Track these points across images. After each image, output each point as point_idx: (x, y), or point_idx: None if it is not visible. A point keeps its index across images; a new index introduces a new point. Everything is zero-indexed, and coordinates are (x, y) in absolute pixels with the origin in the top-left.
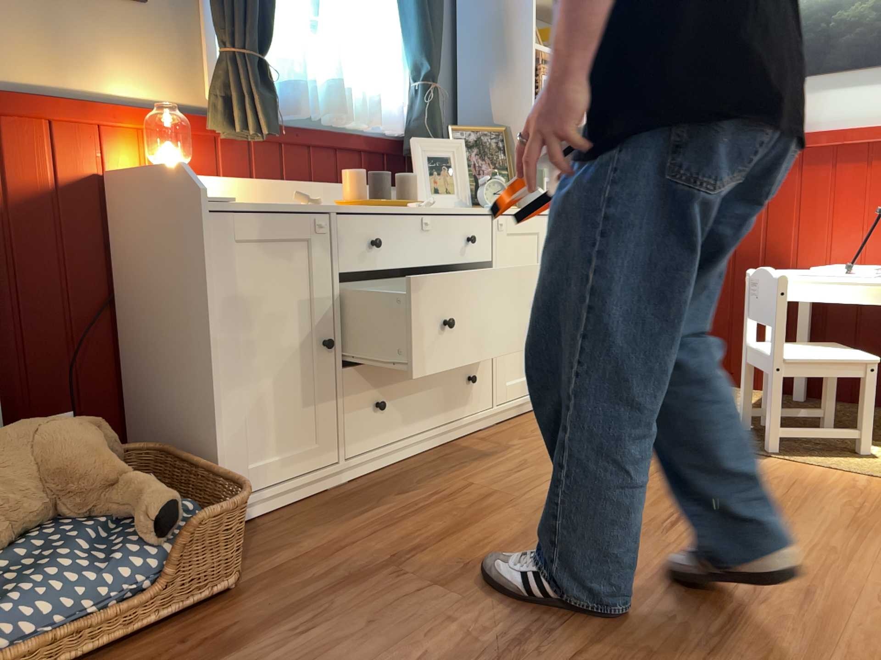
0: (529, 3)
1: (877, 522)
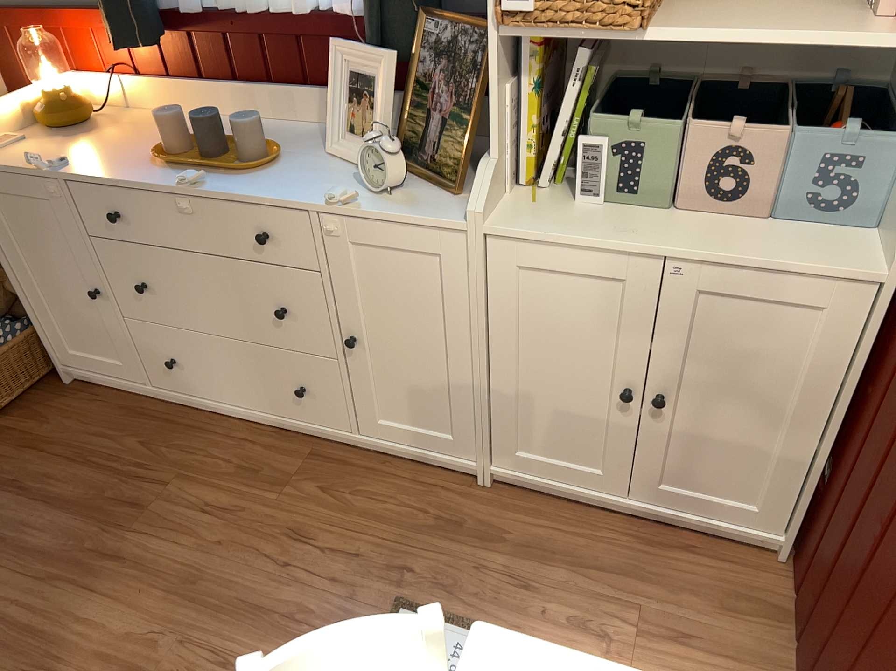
0: None
1: None
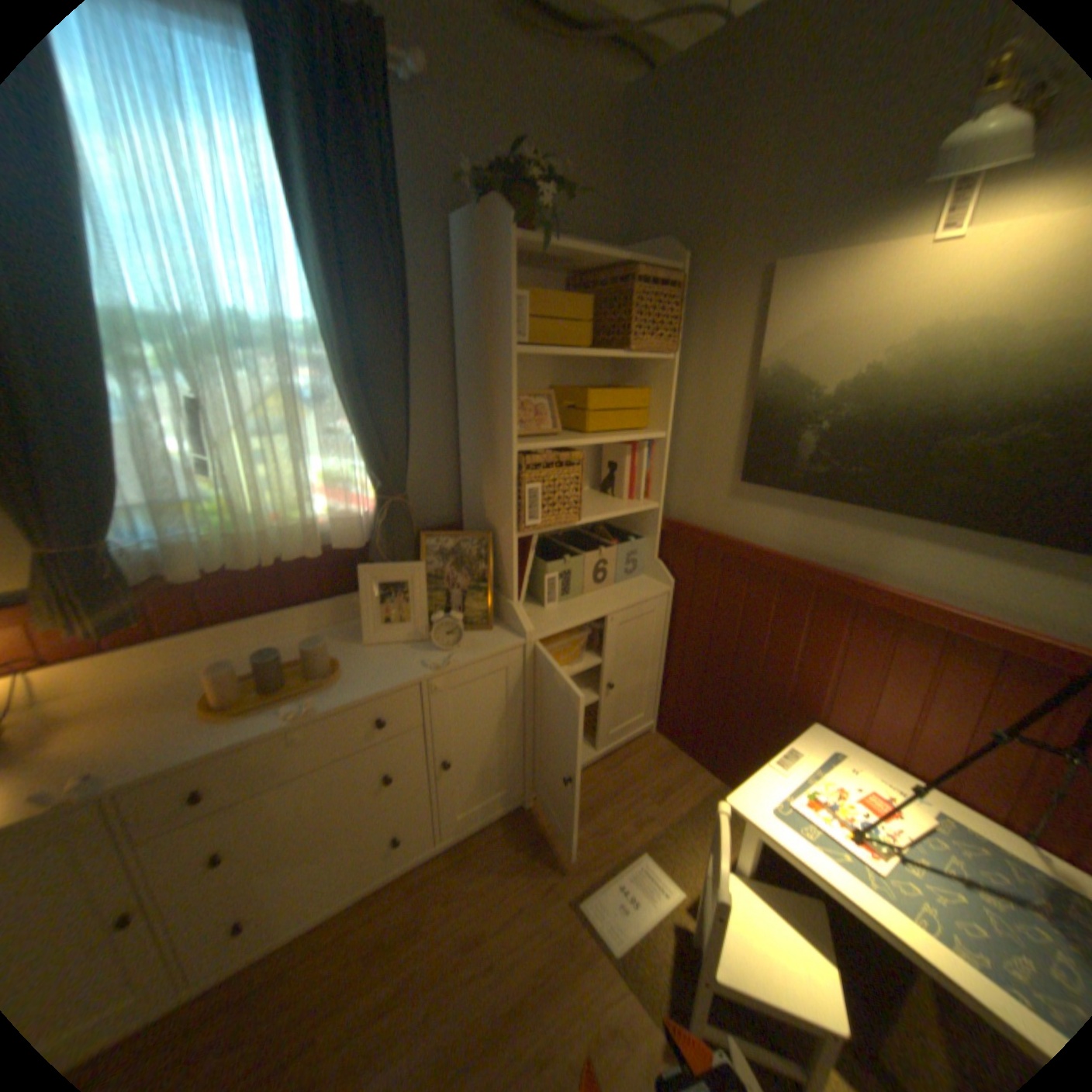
0: (509, 399)
1: None
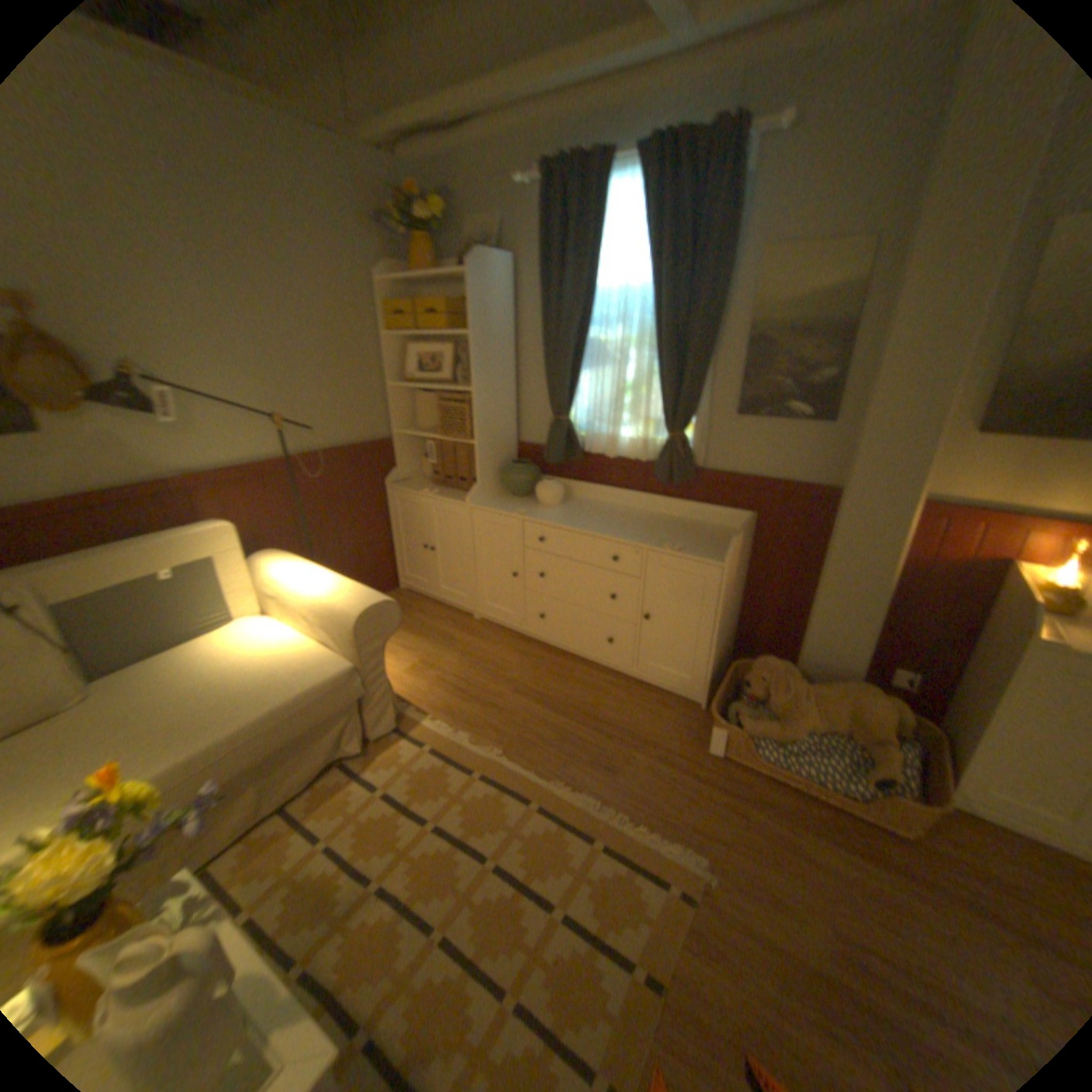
0: None
1: None
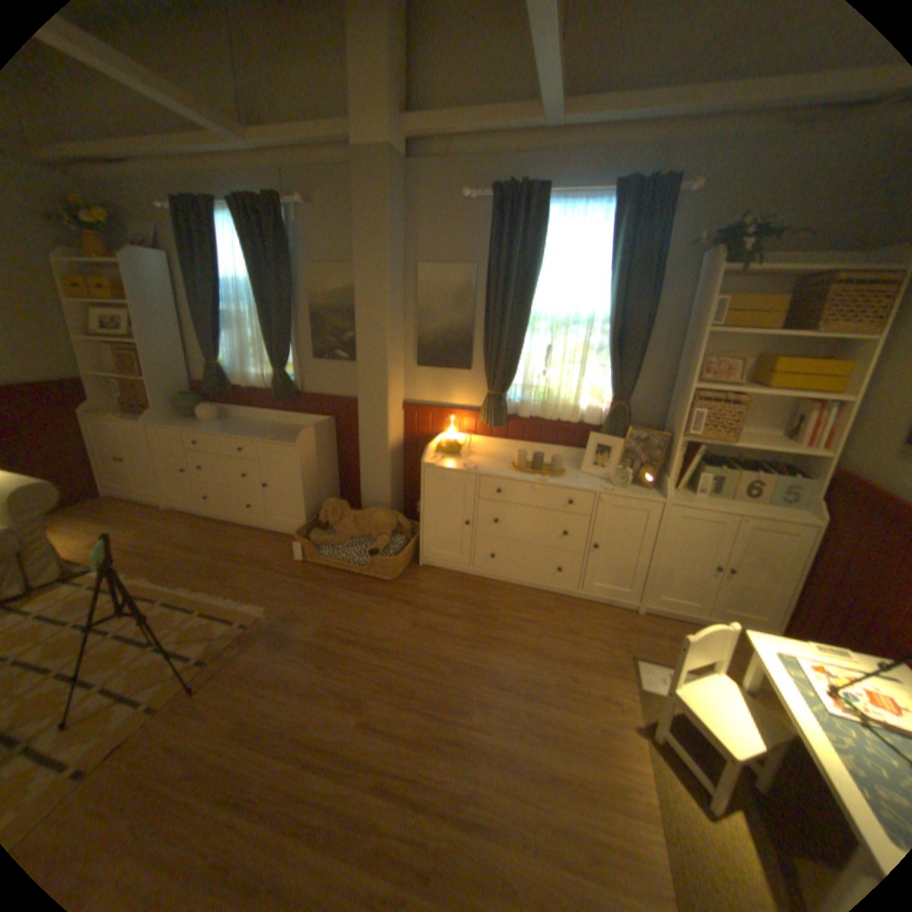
0: (698, 357)
1: (569, 797)
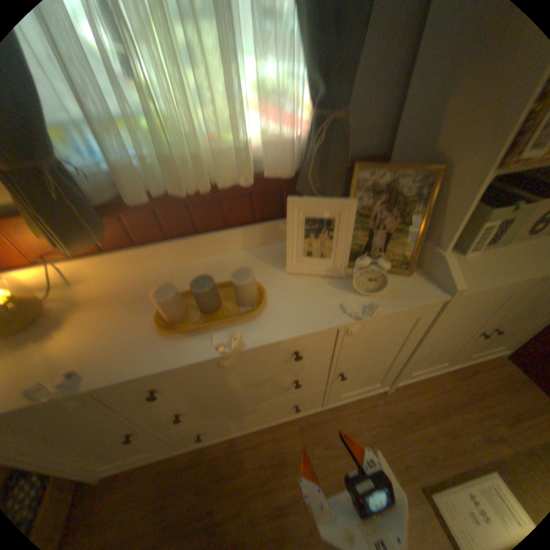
0: None
1: None
